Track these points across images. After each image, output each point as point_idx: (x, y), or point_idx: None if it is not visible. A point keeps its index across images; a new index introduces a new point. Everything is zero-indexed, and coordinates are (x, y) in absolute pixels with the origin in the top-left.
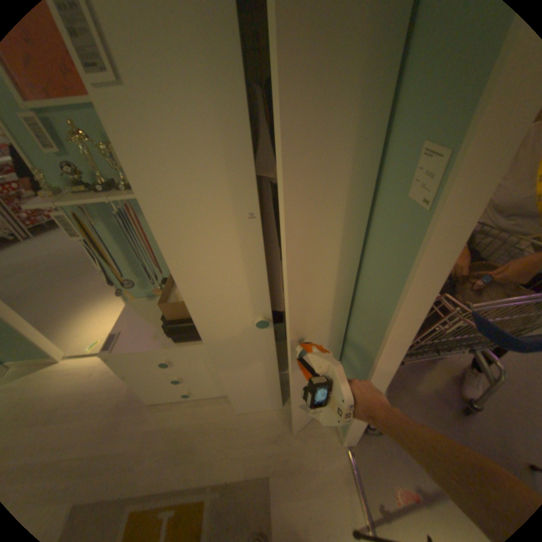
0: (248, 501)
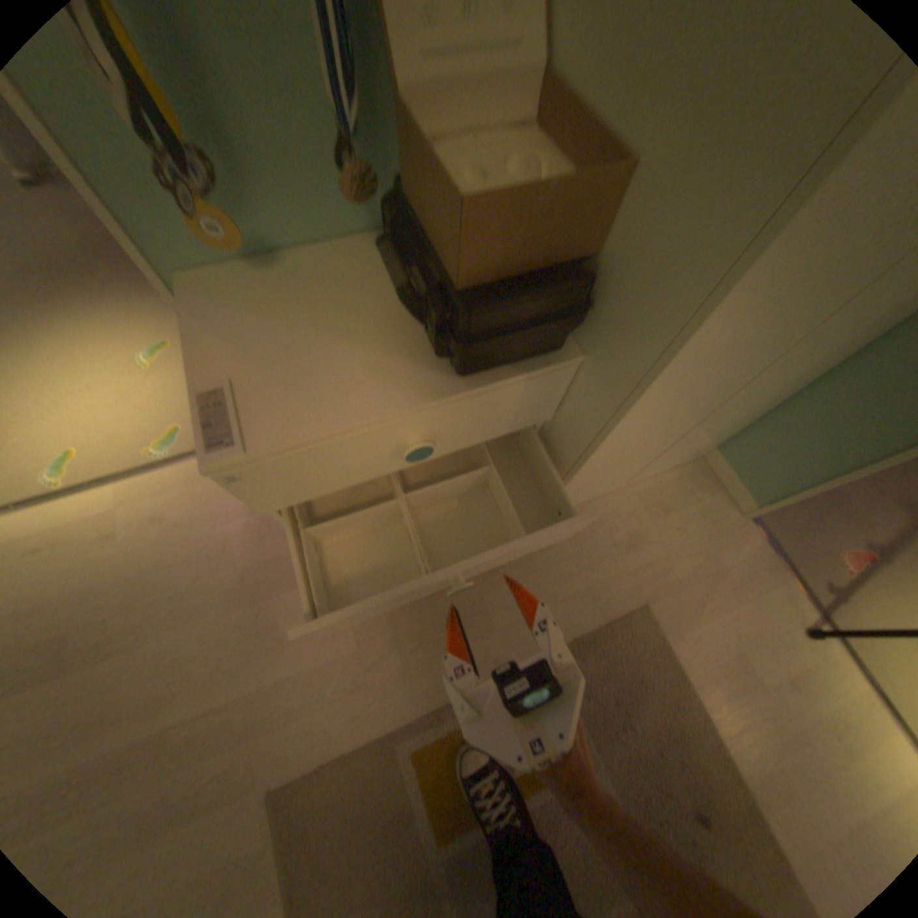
0: (632, 652)
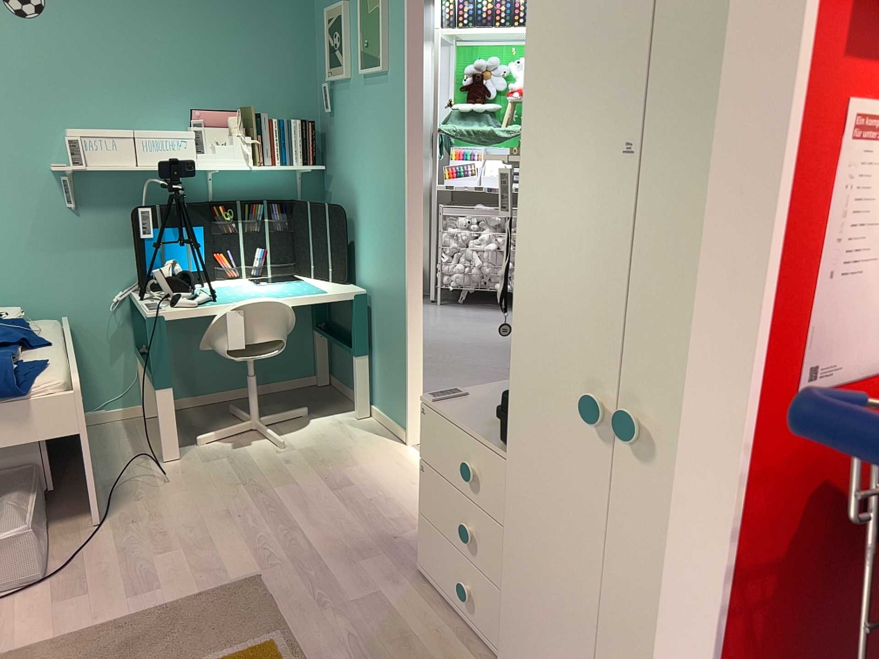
0: None
